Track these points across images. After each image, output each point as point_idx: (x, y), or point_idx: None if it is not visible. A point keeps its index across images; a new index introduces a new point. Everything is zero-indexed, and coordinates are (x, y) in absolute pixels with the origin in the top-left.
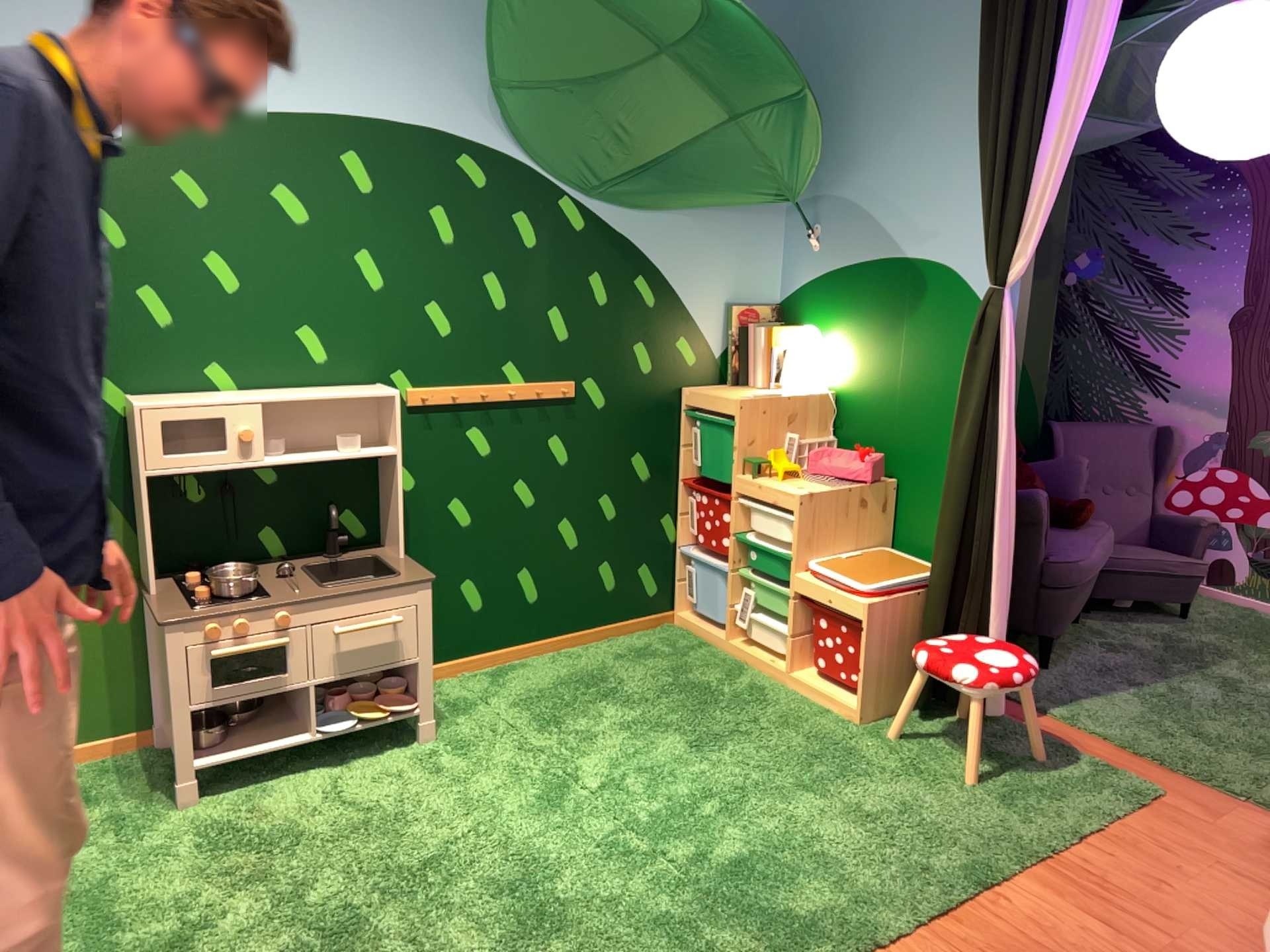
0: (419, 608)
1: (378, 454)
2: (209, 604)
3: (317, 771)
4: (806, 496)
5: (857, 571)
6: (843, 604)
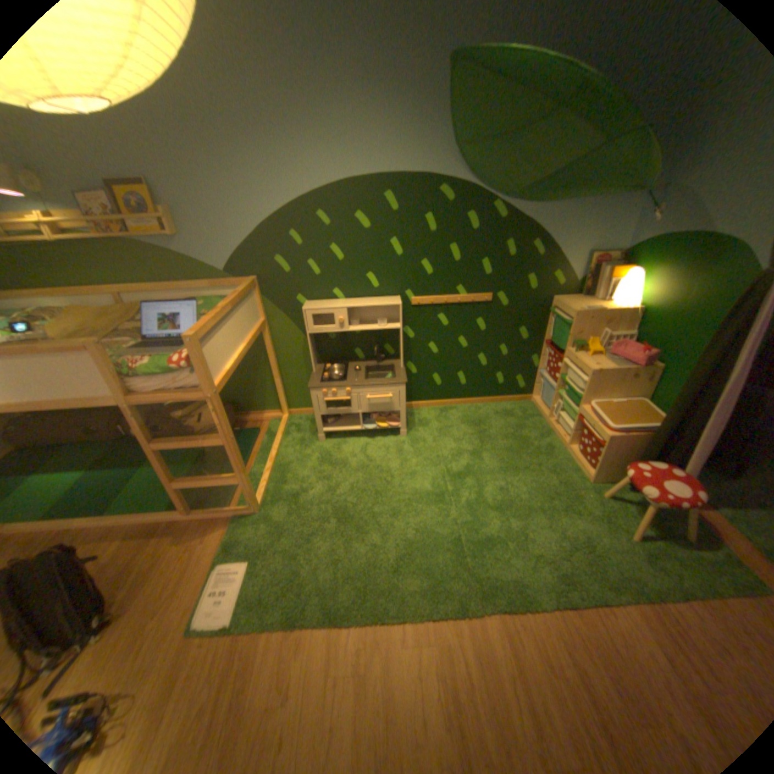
0: (399, 392)
1: (391, 329)
2: (327, 381)
3: (363, 439)
4: (595, 371)
5: (615, 414)
6: (598, 430)
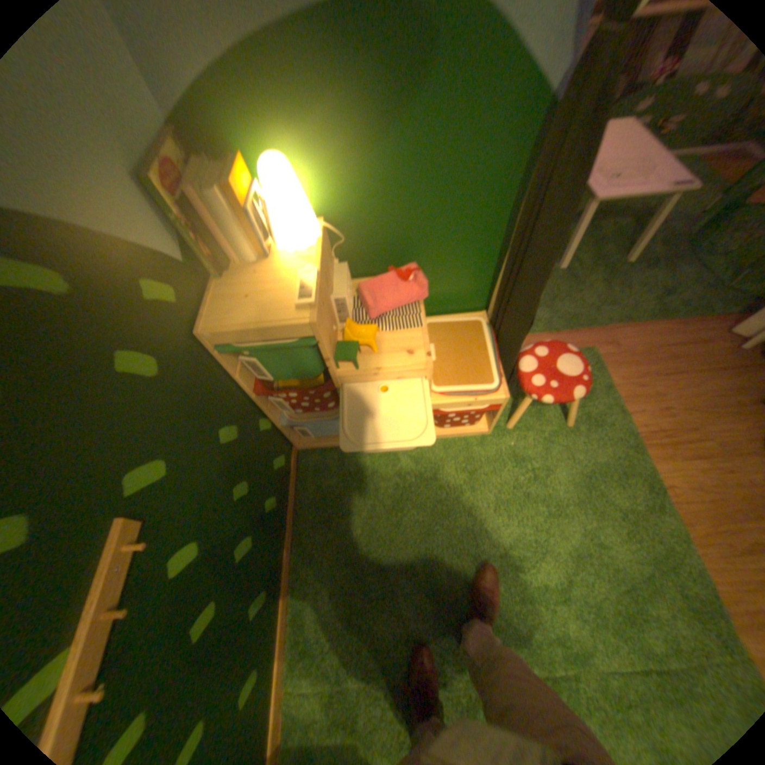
0: None
1: None
2: None
3: None
4: (432, 361)
5: (461, 368)
6: (482, 402)
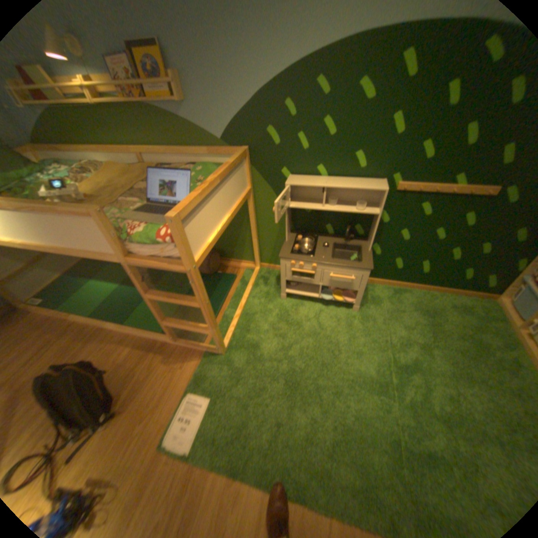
0: (363, 277)
1: (370, 214)
2: (296, 253)
3: (318, 305)
4: None
5: None
6: None
